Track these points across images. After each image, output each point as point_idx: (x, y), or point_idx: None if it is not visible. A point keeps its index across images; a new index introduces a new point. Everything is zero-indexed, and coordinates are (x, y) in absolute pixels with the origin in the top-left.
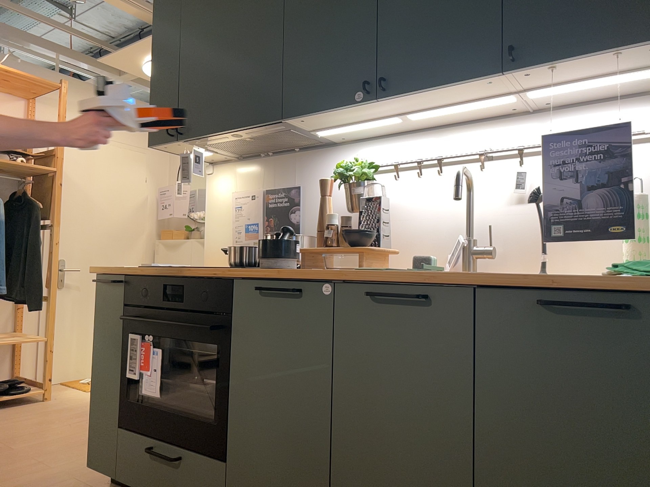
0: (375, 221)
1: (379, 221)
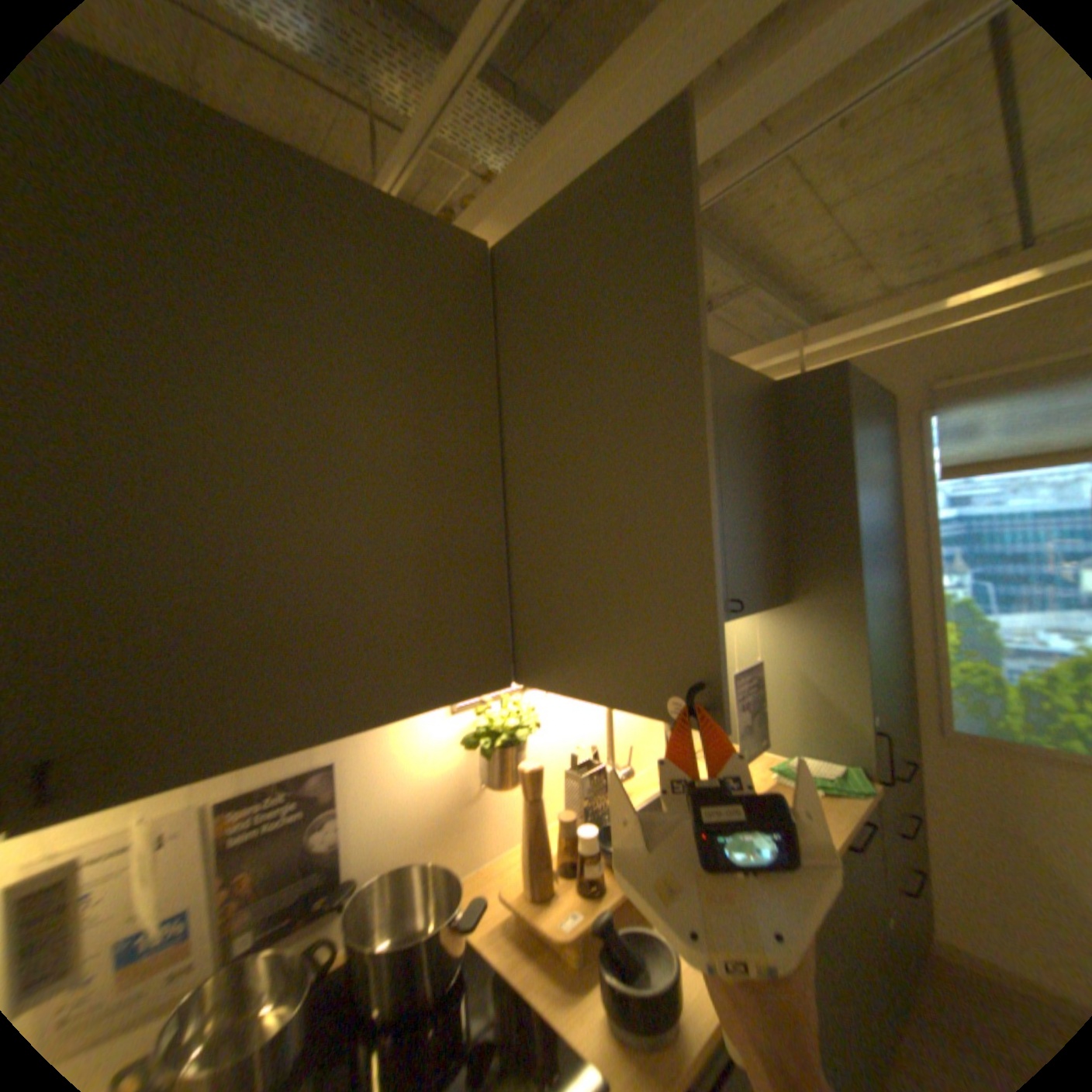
0: (604, 805)
1: (599, 801)
